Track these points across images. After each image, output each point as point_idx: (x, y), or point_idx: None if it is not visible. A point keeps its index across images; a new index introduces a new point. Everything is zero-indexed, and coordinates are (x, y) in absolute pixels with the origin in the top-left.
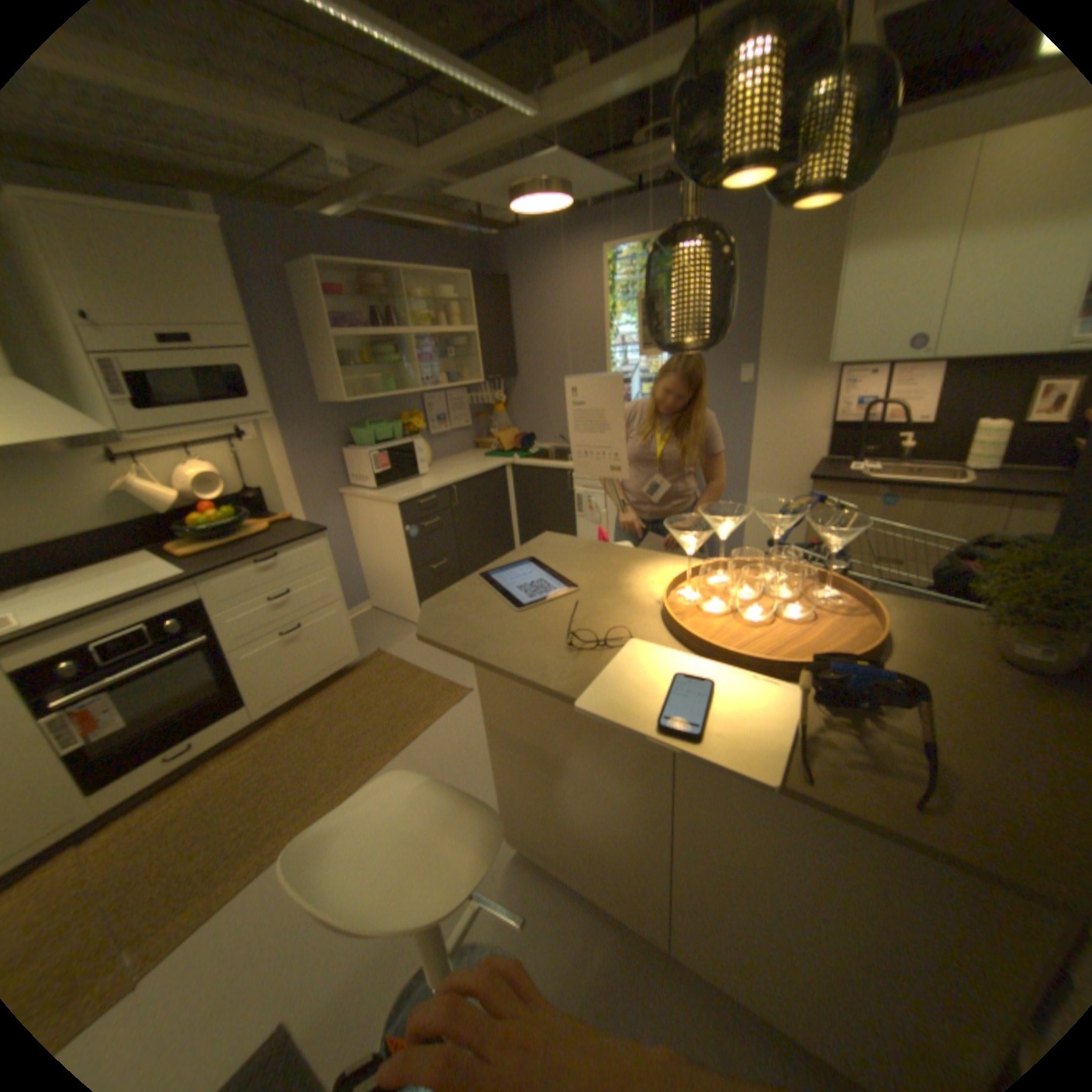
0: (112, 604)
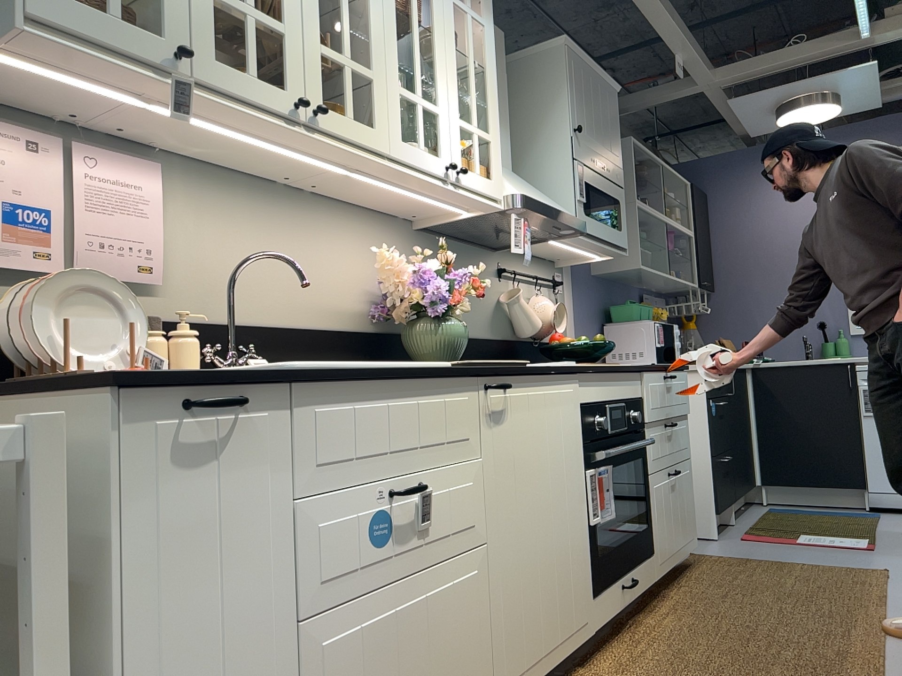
0: (618, 367)
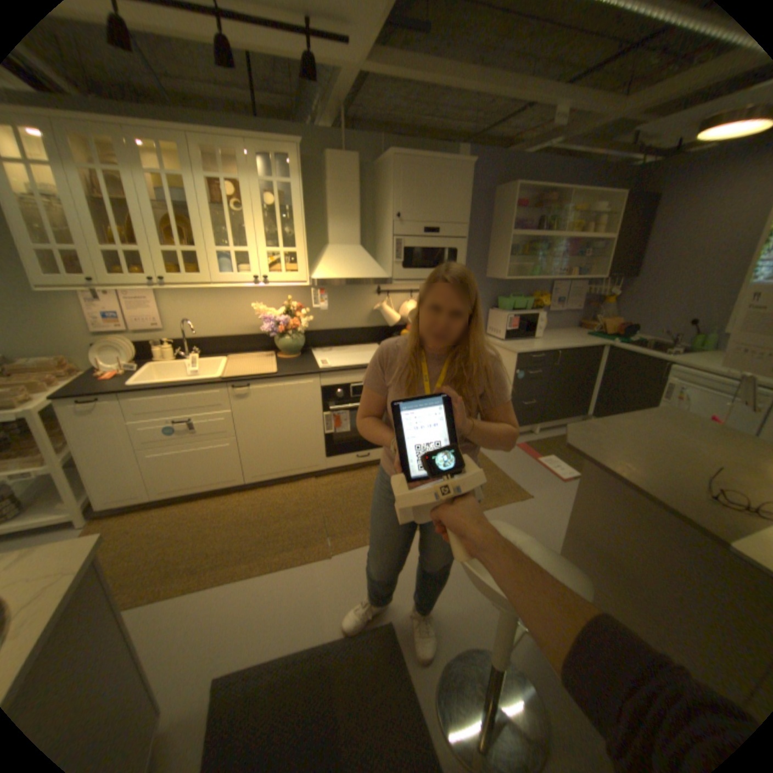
0: (364, 368)
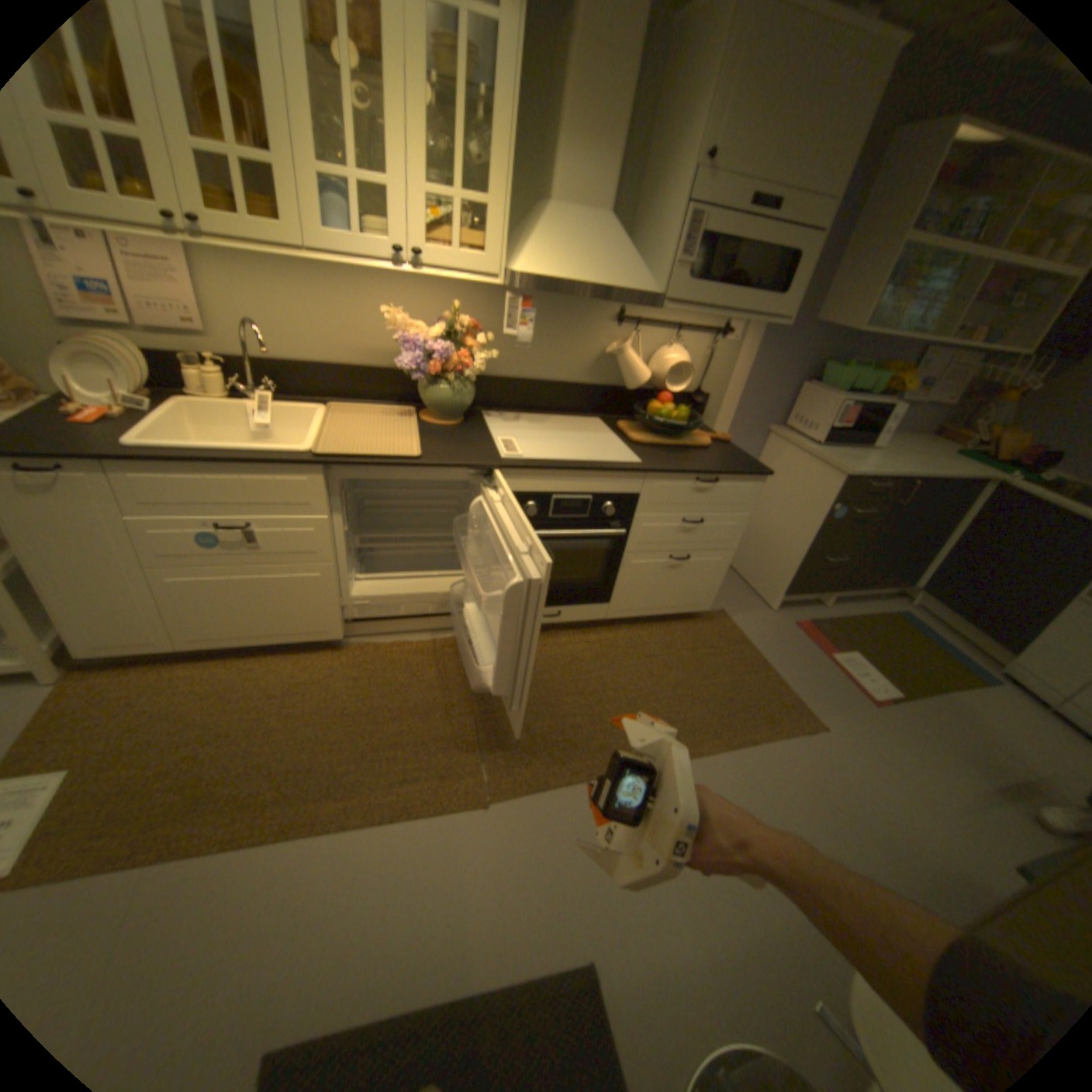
0: (583, 469)
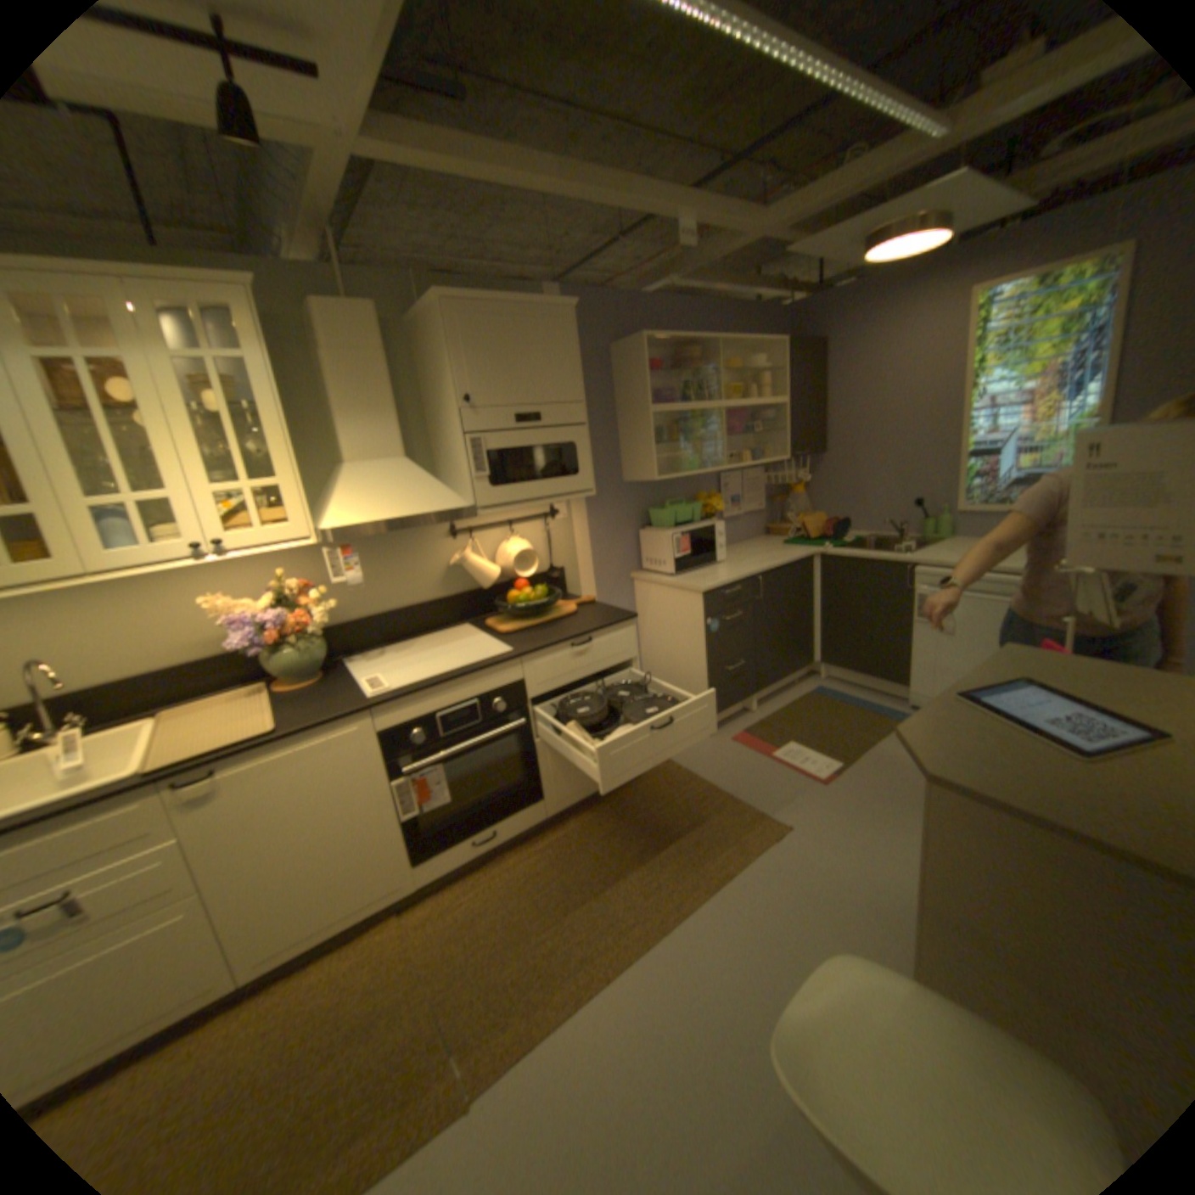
0: (456, 677)
